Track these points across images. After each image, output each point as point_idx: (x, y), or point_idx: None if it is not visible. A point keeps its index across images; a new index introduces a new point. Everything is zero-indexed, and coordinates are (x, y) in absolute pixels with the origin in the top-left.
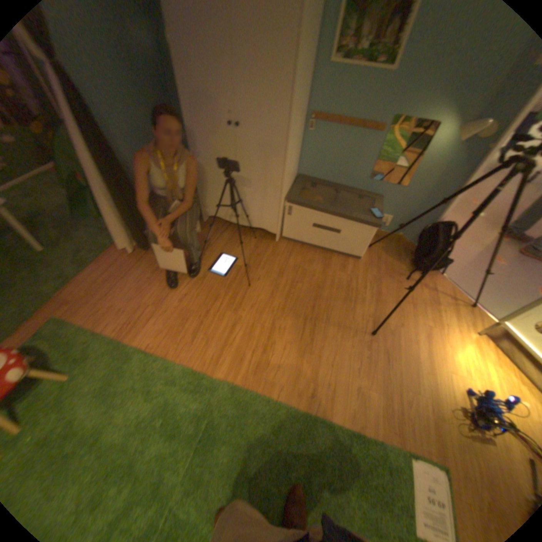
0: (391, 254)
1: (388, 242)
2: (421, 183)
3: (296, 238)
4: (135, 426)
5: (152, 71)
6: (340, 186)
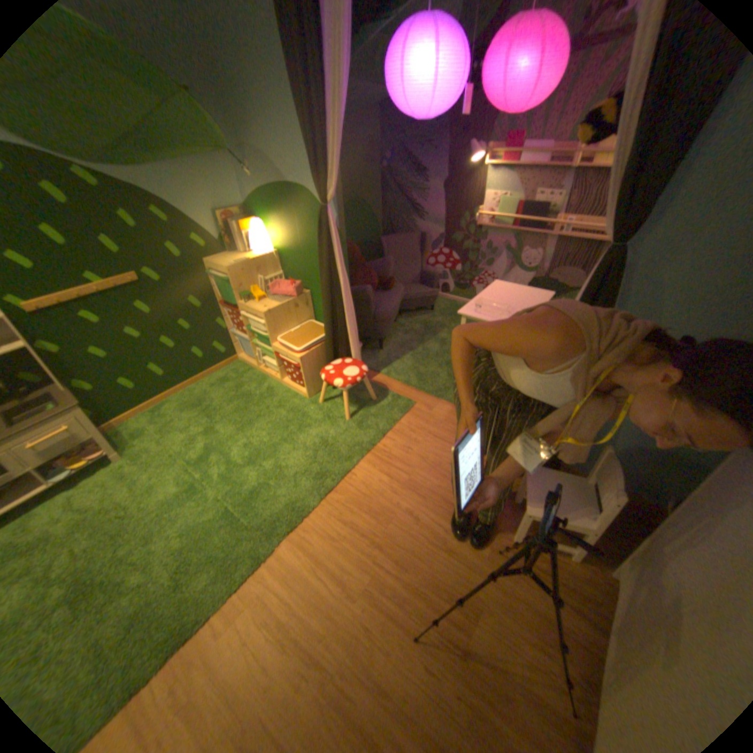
0: None
1: None
2: None
3: None
4: (278, 467)
5: None
6: None
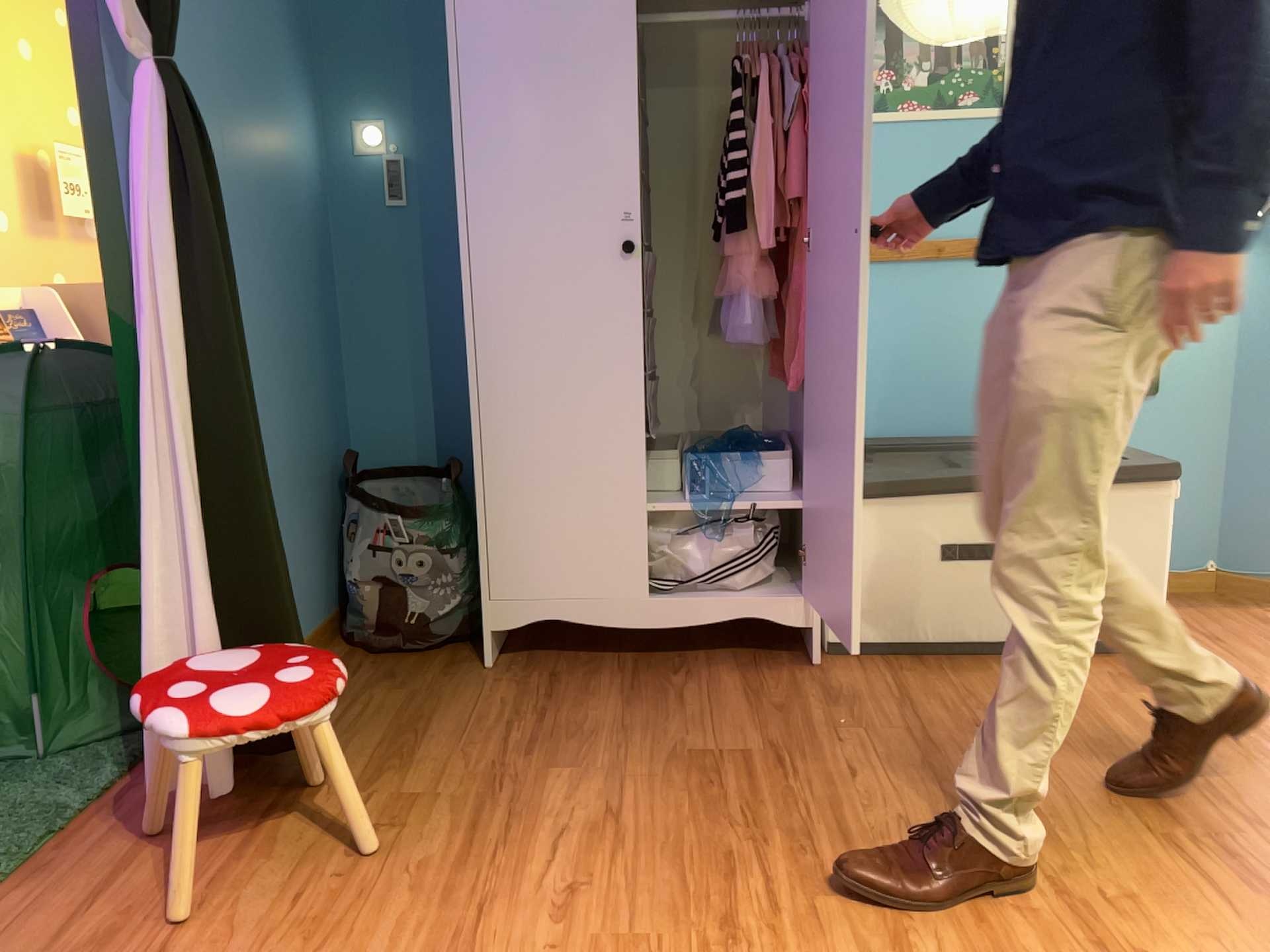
0: (1239, 622)
1: (1191, 600)
2: (1196, 373)
3: (889, 629)
4: None
5: (310, 207)
6: (954, 443)
